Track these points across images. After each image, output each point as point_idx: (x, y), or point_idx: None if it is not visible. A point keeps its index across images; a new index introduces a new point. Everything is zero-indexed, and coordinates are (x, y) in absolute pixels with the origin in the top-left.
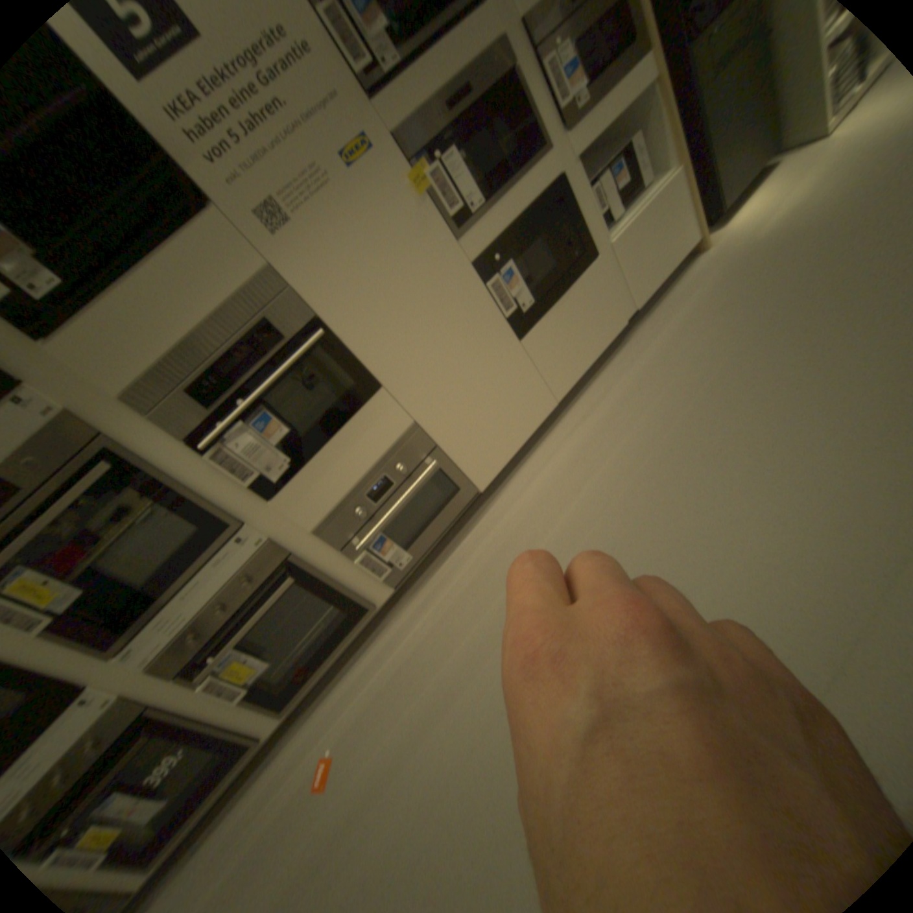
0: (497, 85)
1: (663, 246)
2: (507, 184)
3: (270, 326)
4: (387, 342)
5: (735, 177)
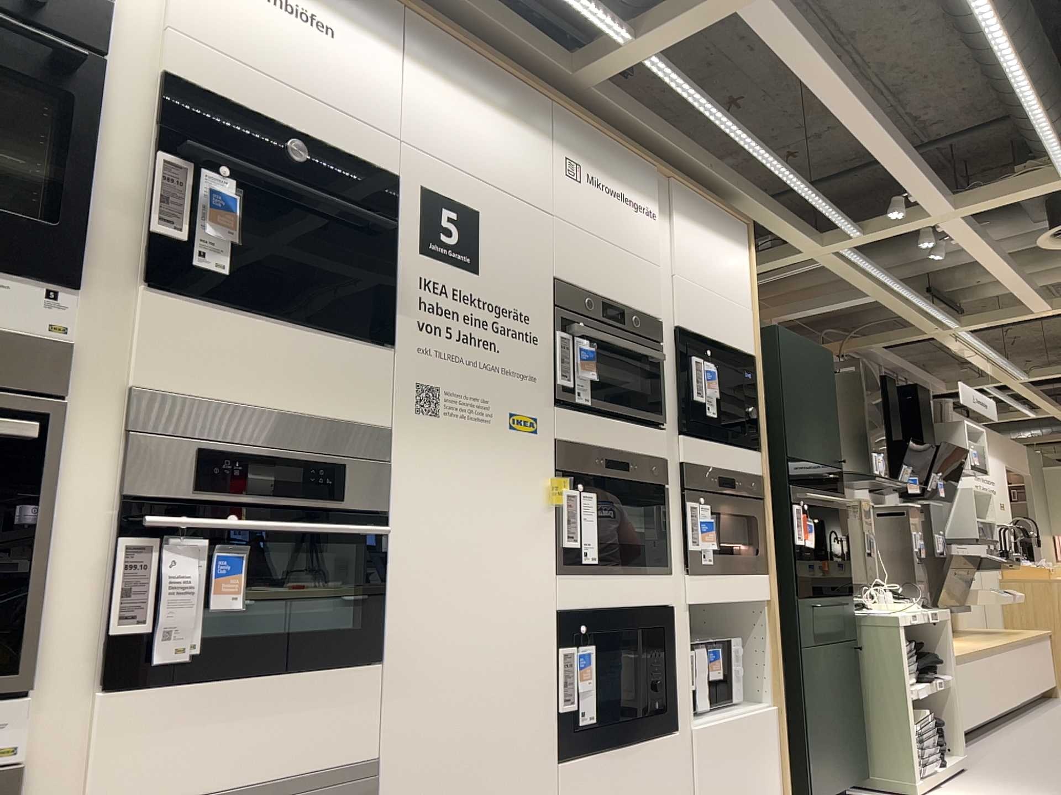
0: (645, 486)
1: (742, 787)
2: (622, 567)
3: (339, 477)
4: (427, 612)
5: (822, 768)
